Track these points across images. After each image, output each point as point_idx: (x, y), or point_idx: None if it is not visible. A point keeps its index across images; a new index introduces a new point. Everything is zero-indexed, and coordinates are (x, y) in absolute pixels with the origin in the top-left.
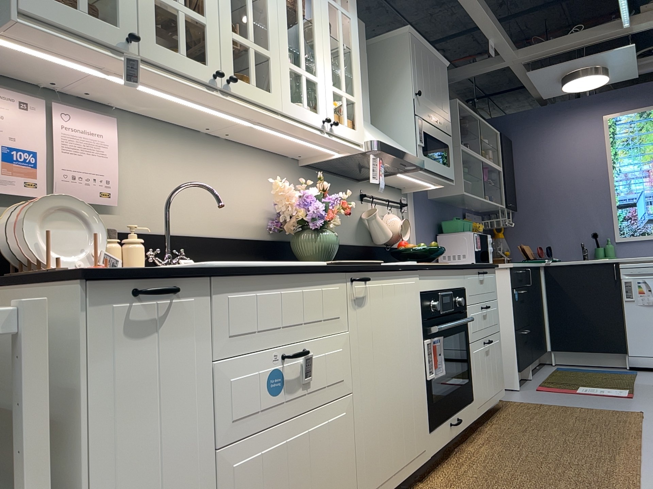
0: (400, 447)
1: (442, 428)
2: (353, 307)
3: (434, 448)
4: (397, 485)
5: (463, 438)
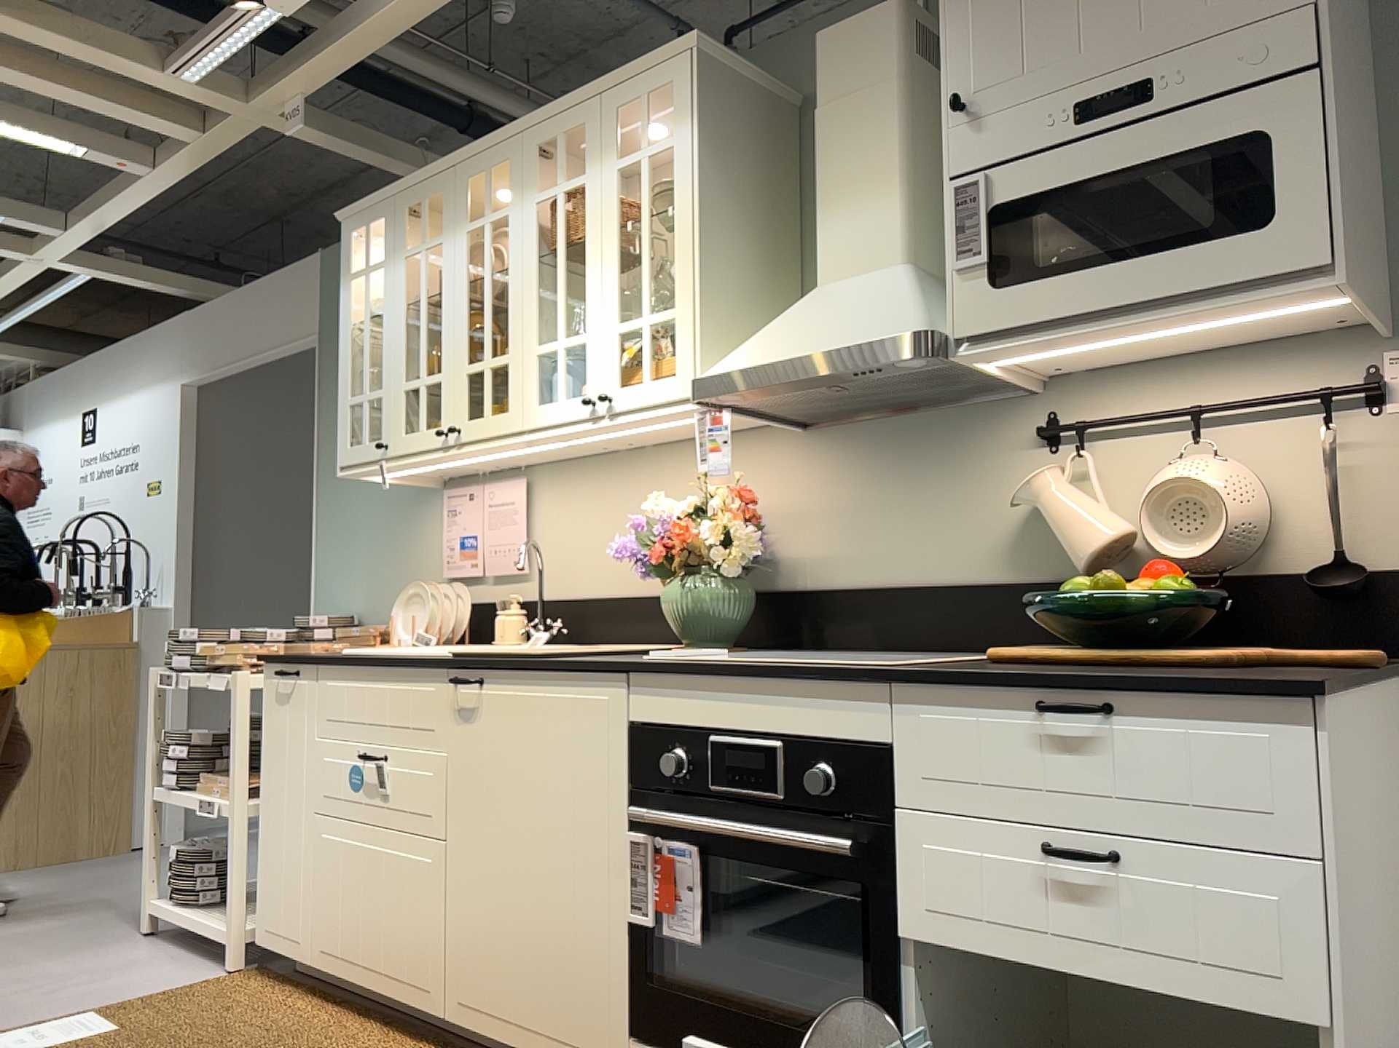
0: (532, 994)
1: None
2: (454, 720)
3: None
4: None
5: None
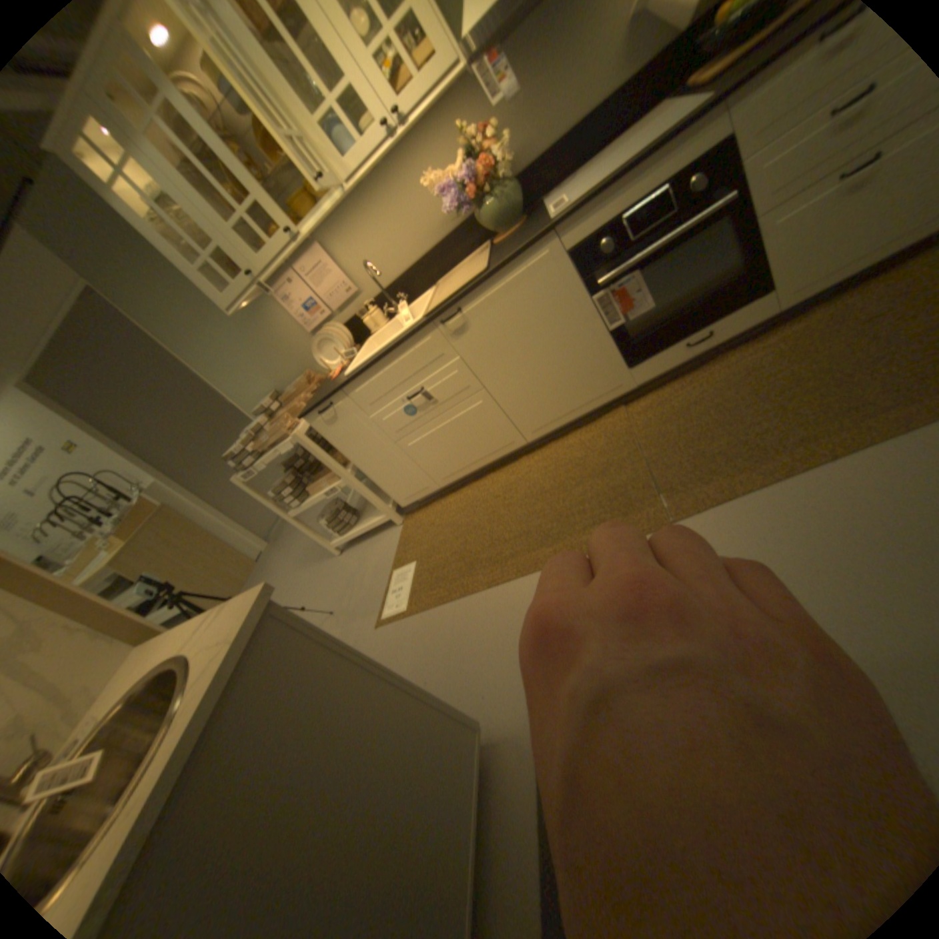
0: (571, 395)
1: (663, 355)
2: (455, 337)
3: (644, 376)
4: (577, 417)
5: (763, 330)
